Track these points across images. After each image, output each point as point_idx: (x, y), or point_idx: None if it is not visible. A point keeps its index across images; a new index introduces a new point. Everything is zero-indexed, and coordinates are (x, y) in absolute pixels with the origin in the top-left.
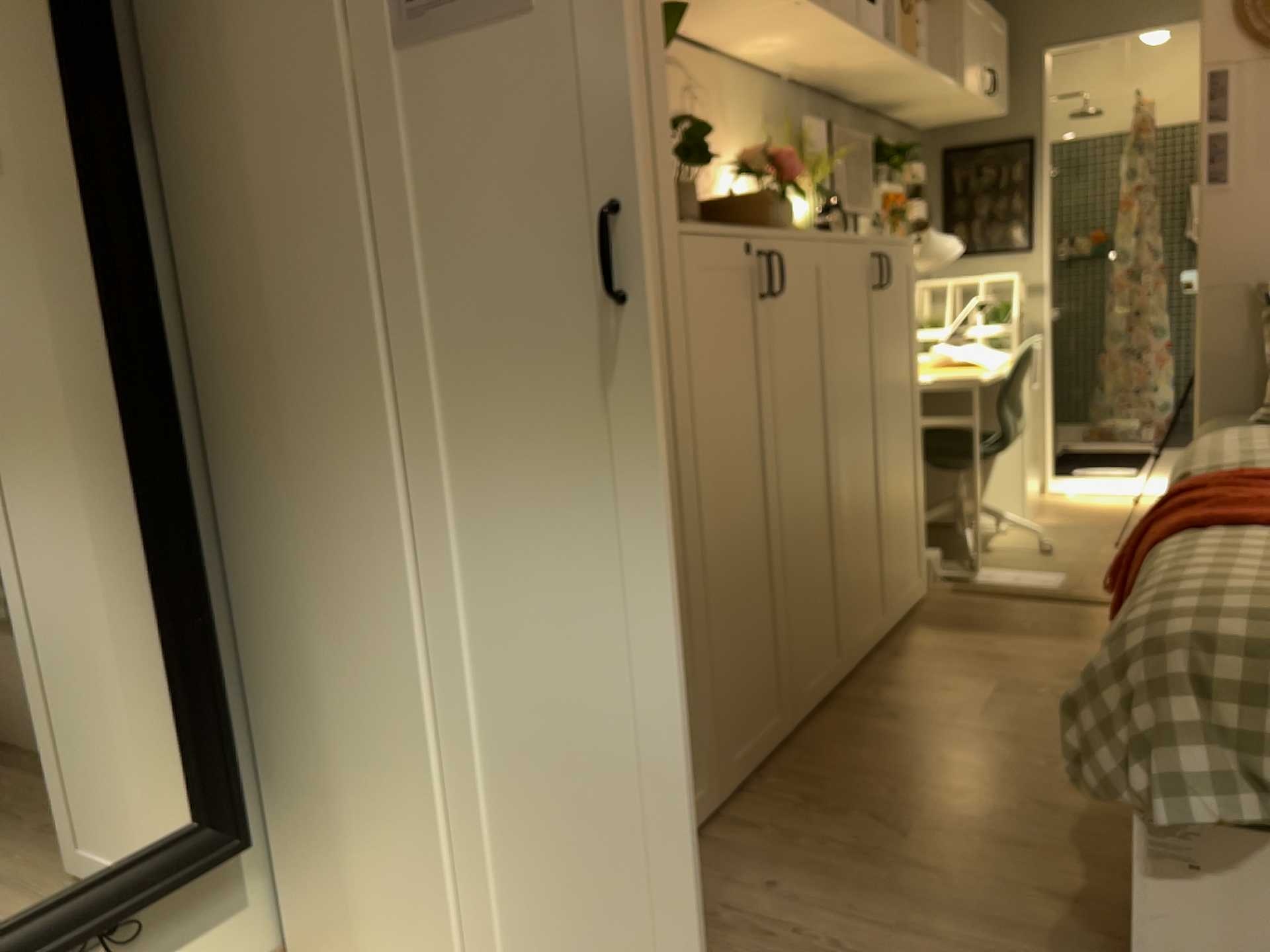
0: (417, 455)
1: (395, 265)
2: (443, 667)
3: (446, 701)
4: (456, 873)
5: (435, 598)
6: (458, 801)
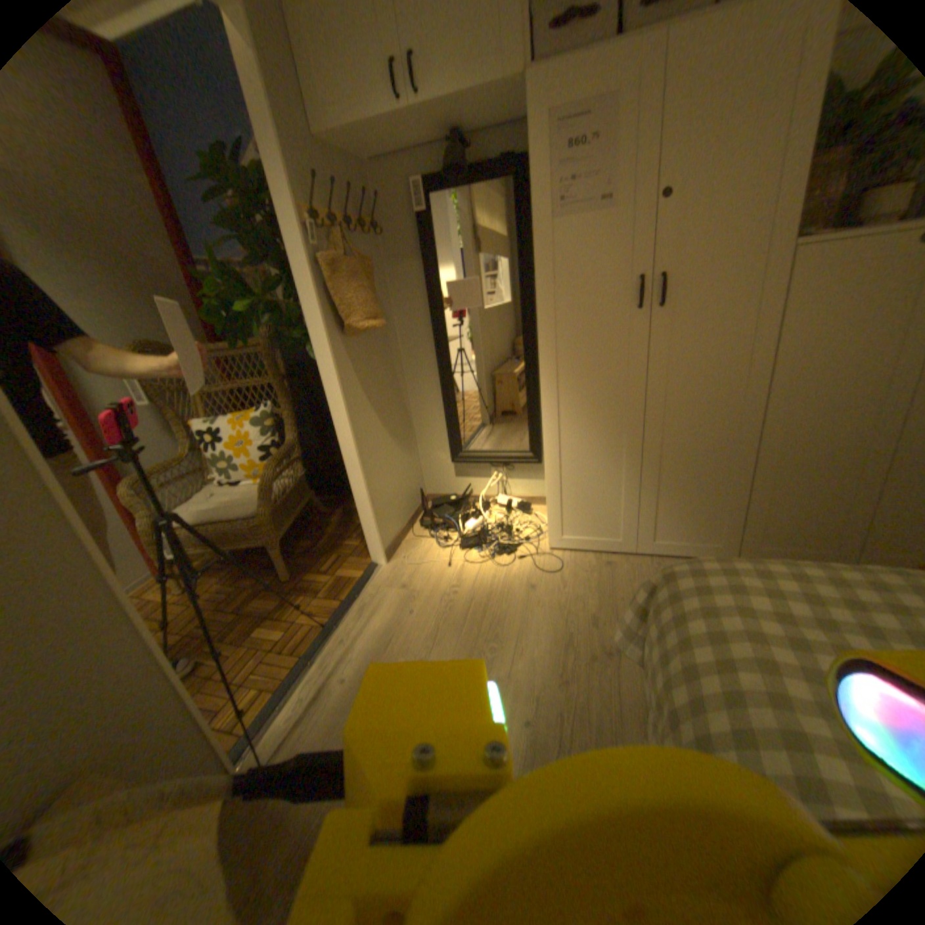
0: (547, 365)
1: (544, 298)
2: (549, 435)
3: (550, 446)
4: (547, 496)
5: (549, 413)
6: (551, 477)
